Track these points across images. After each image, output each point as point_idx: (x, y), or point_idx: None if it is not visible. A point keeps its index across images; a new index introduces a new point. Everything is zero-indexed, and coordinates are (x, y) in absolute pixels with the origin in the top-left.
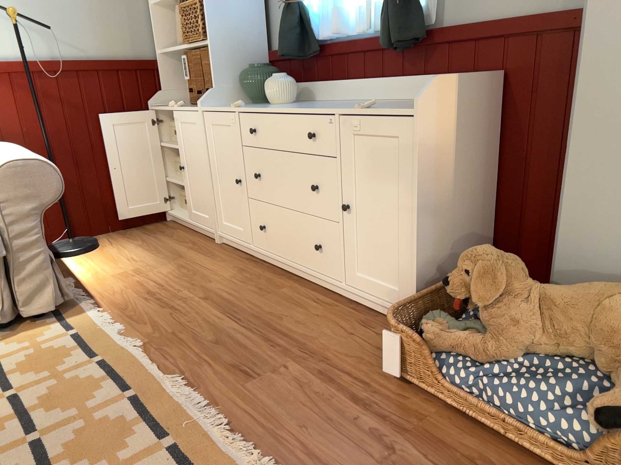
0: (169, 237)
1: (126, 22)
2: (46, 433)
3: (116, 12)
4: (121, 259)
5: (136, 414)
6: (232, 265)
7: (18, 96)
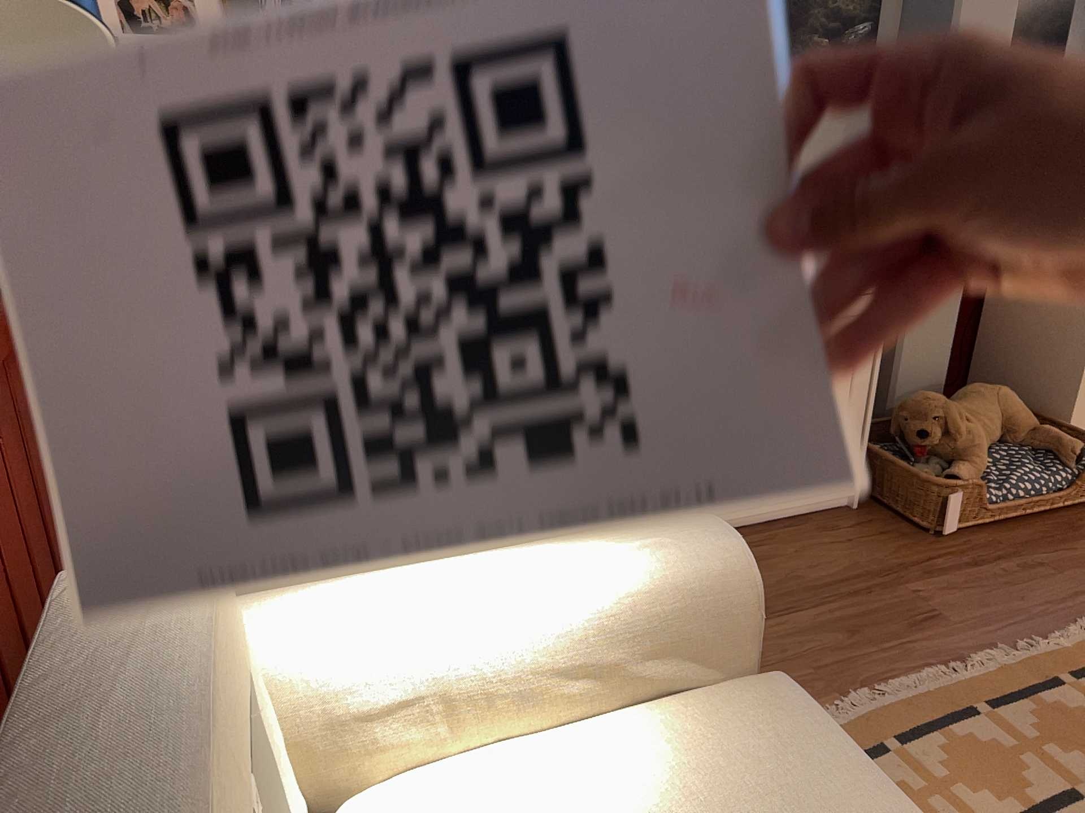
0: None
1: None
2: (1075, 783)
3: None
4: None
5: (1021, 704)
6: None
7: None
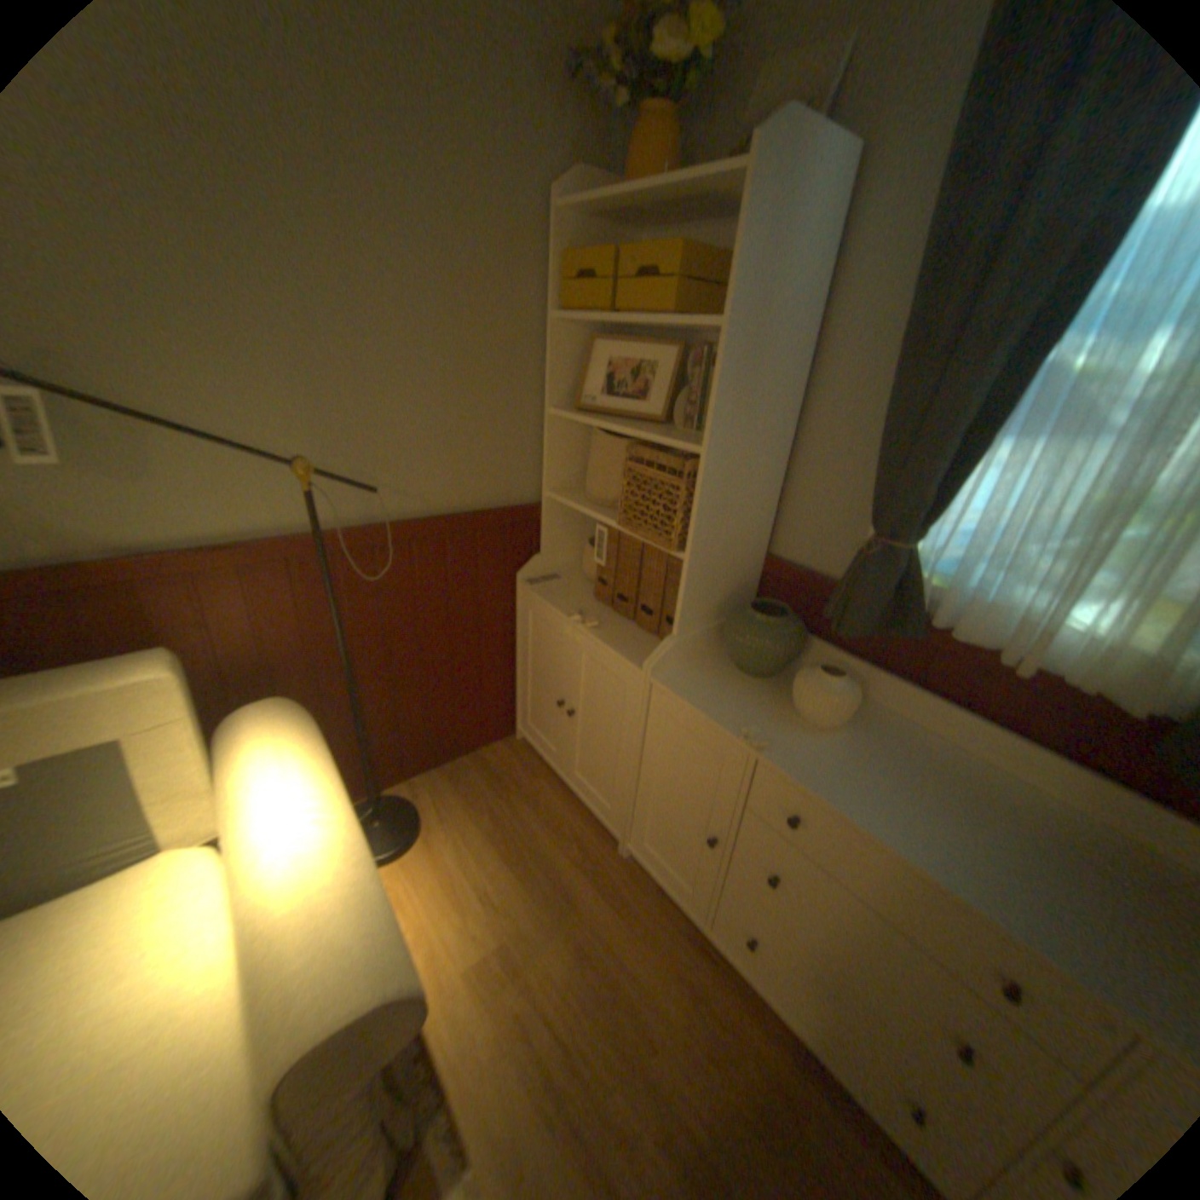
0: (534, 806)
1: (502, 440)
2: None
3: (487, 424)
4: (468, 893)
5: None
6: (676, 966)
7: (300, 592)
